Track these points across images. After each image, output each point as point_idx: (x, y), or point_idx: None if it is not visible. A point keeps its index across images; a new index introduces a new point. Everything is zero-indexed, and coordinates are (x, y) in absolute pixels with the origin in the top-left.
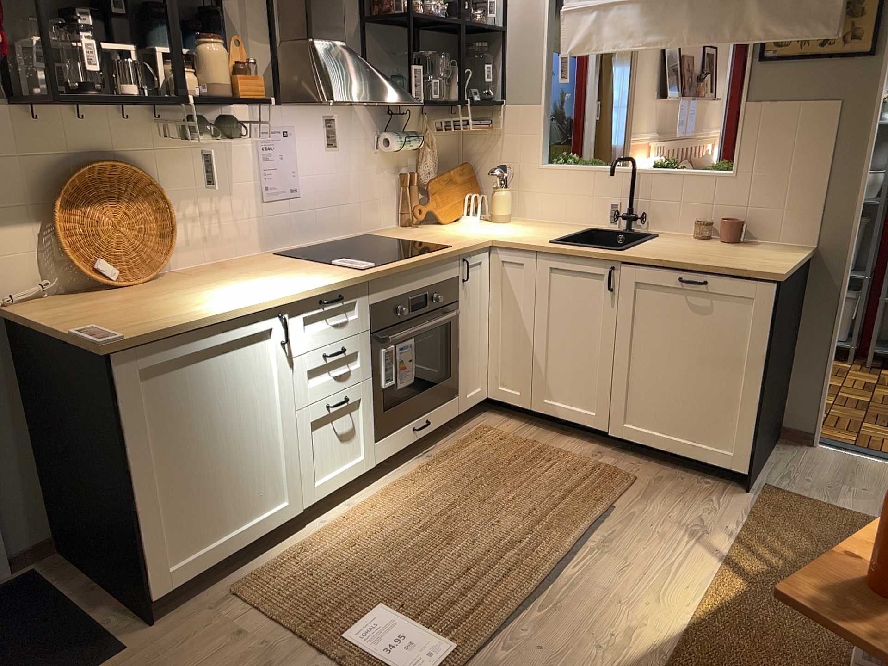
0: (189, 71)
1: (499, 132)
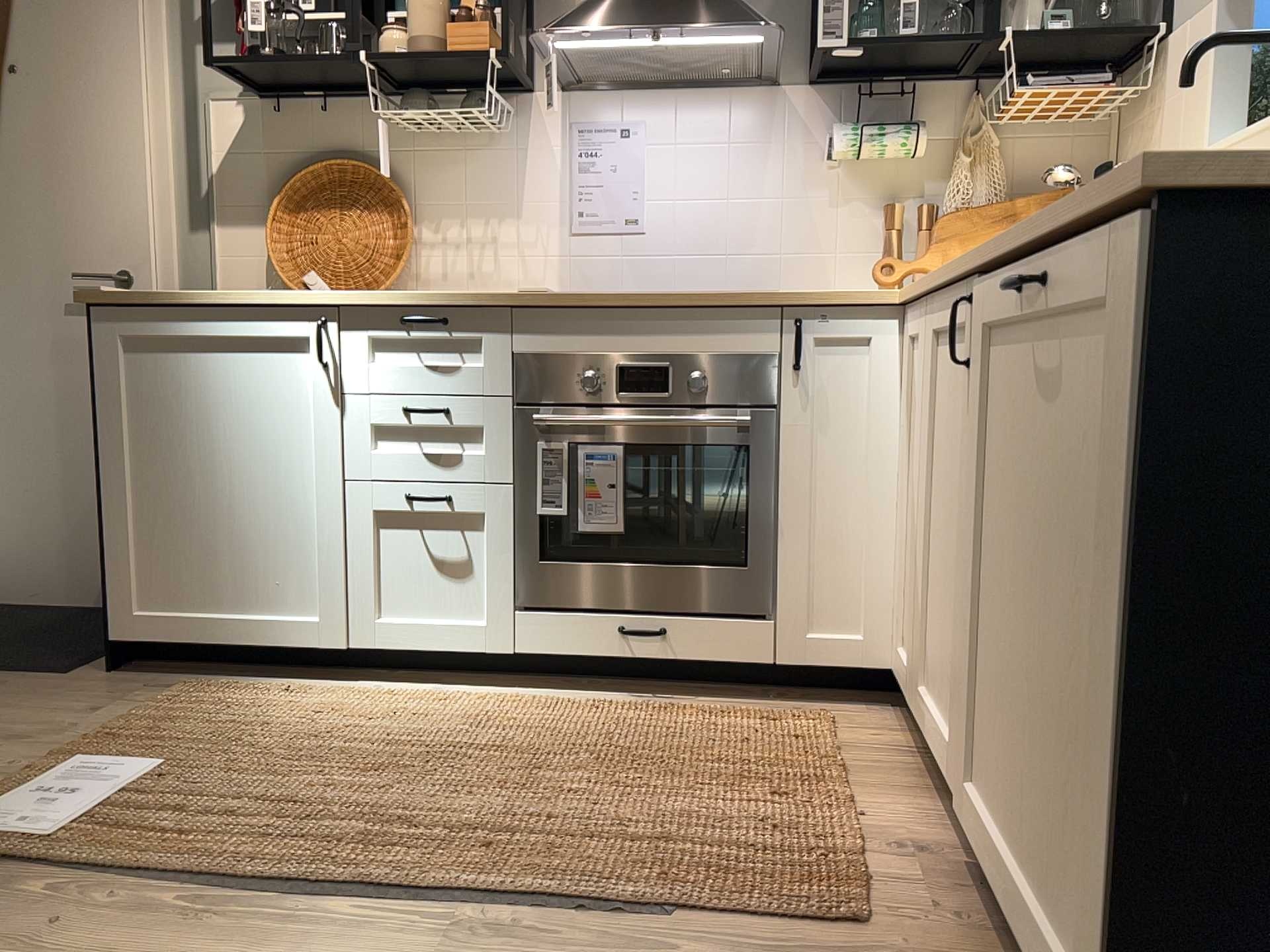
0: (391, 28)
1: (1153, 106)
